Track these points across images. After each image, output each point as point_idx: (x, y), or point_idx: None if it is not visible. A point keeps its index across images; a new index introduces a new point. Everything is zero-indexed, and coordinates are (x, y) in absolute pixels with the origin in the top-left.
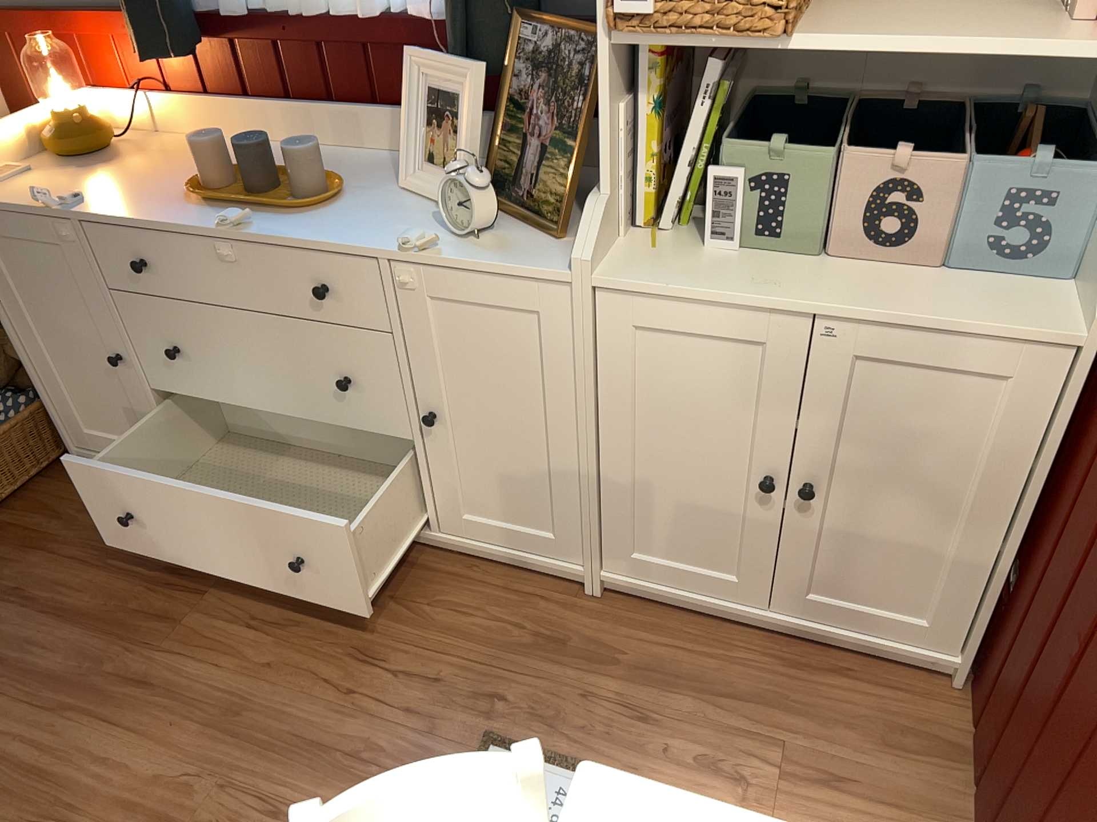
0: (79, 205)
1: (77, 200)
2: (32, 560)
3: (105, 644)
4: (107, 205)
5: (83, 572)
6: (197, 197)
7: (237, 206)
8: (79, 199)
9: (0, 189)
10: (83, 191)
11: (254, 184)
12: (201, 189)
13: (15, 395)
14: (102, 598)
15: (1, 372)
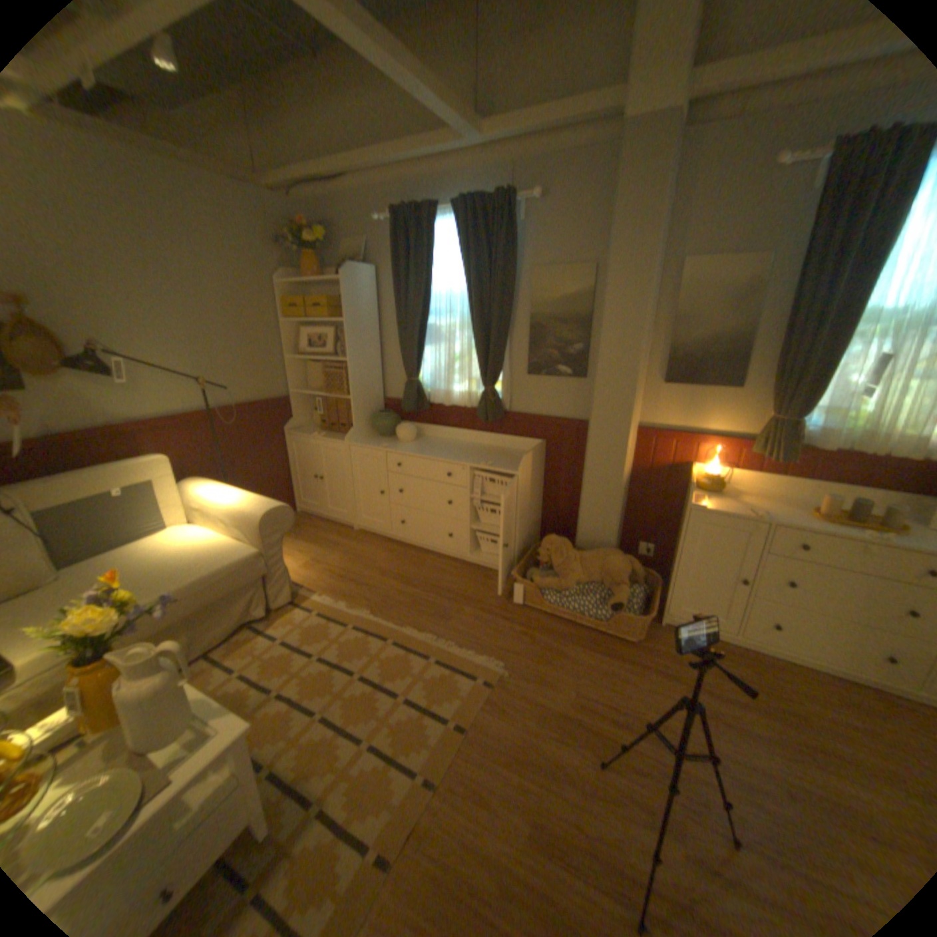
0: (768, 515)
1: (755, 512)
2: (684, 672)
3: (778, 728)
4: (775, 516)
5: (720, 684)
6: (830, 520)
7: (851, 526)
8: (763, 513)
9: (707, 502)
10: (745, 507)
11: (856, 517)
12: (824, 516)
13: (634, 585)
14: (746, 700)
15: (629, 574)
